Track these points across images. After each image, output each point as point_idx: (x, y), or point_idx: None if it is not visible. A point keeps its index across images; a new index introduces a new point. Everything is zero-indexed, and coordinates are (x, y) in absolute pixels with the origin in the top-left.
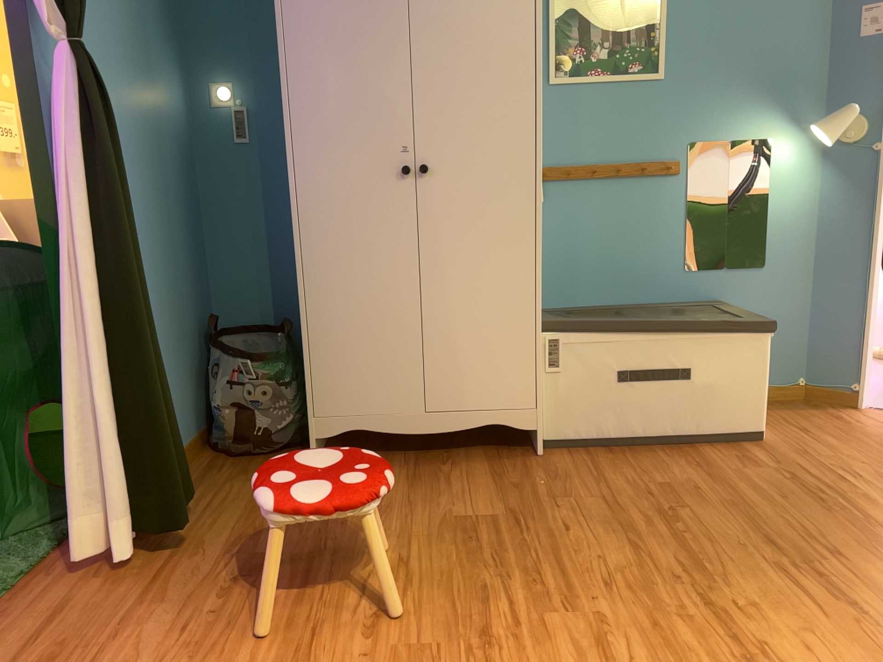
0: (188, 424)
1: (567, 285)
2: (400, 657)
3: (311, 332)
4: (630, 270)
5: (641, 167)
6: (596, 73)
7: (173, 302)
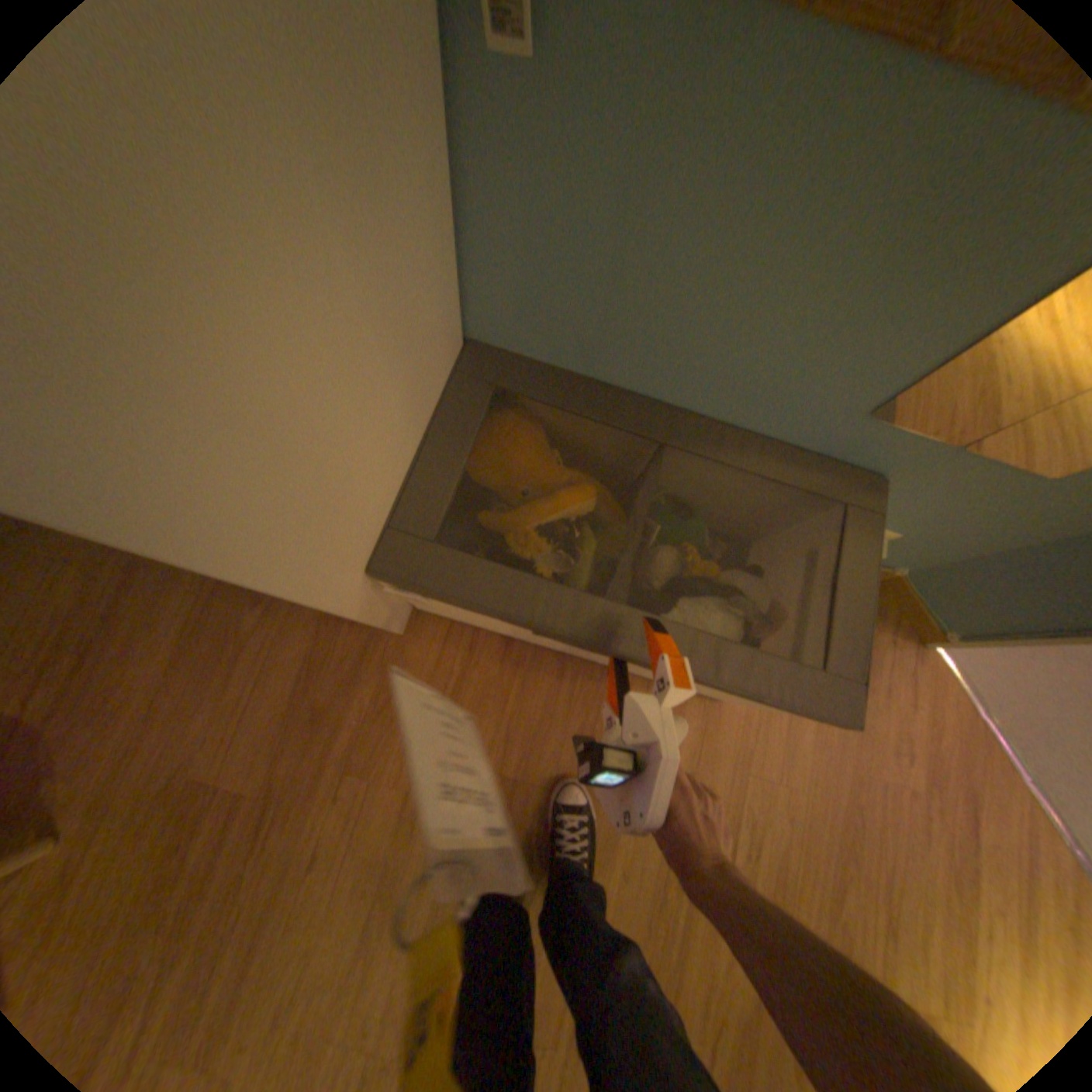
0: None
1: (577, 336)
2: None
3: None
4: (740, 366)
5: None
6: None
7: None
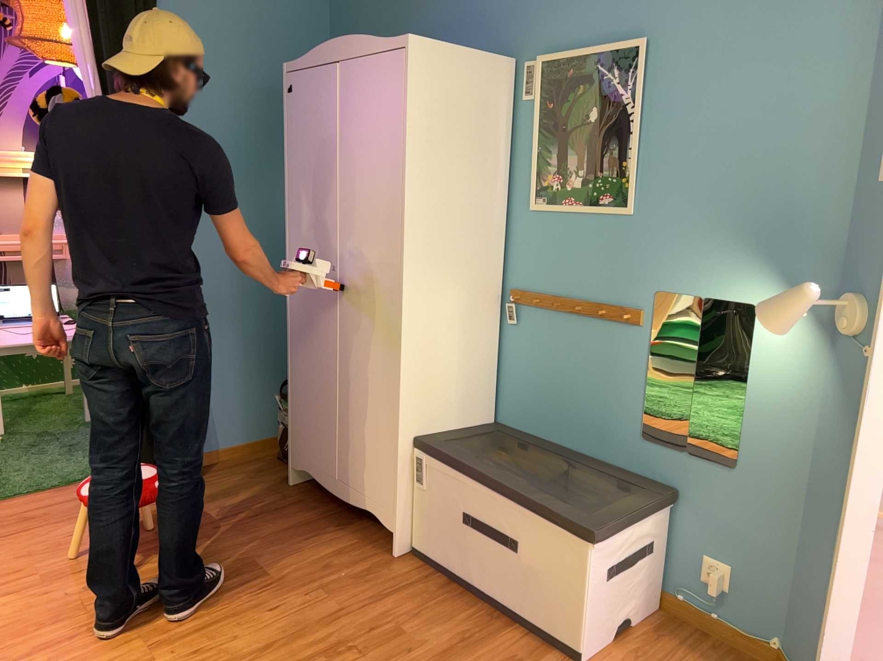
0: (261, 429)
1: (532, 413)
2: (70, 612)
3: (291, 390)
4: (587, 418)
5: (602, 309)
6: (569, 201)
7: (259, 344)
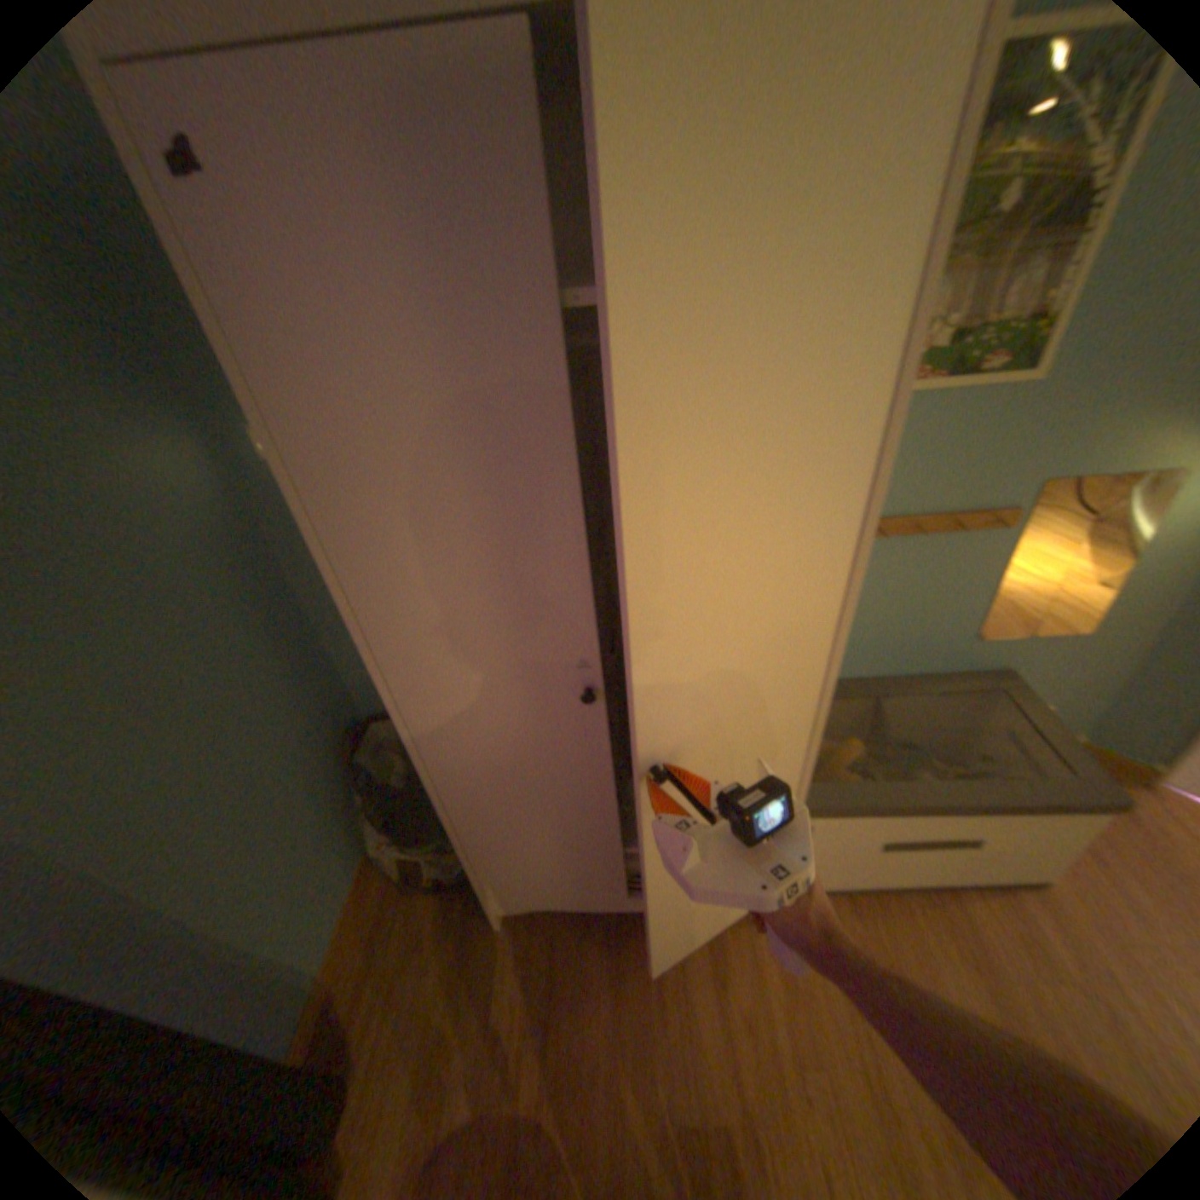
0: (345, 879)
1: None
2: None
3: (475, 847)
4: (901, 642)
5: (959, 520)
6: None
7: (277, 792)
